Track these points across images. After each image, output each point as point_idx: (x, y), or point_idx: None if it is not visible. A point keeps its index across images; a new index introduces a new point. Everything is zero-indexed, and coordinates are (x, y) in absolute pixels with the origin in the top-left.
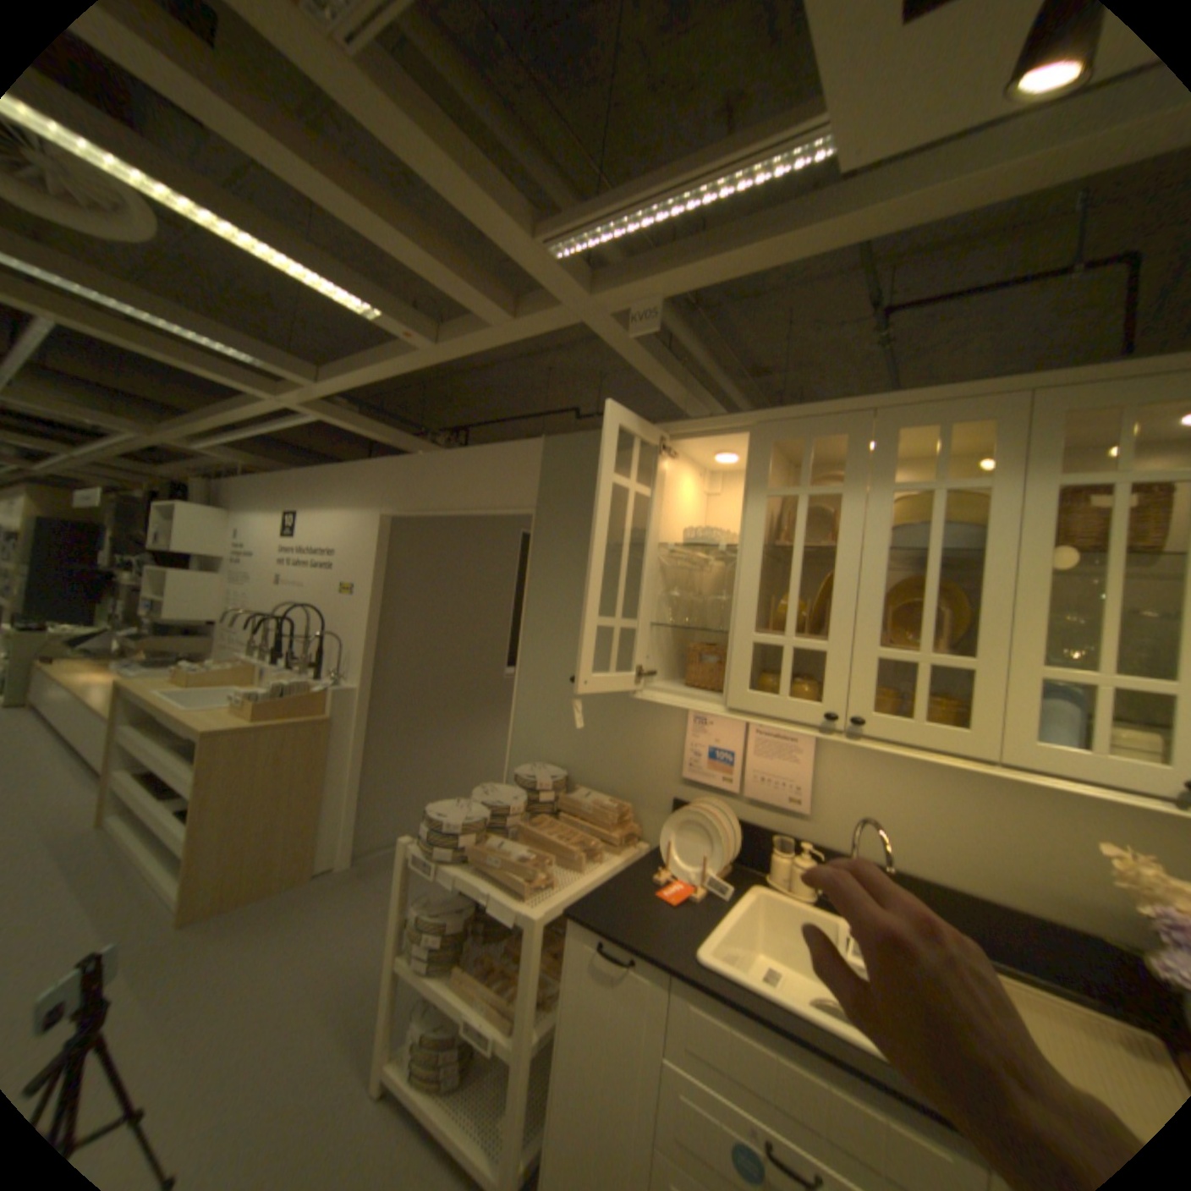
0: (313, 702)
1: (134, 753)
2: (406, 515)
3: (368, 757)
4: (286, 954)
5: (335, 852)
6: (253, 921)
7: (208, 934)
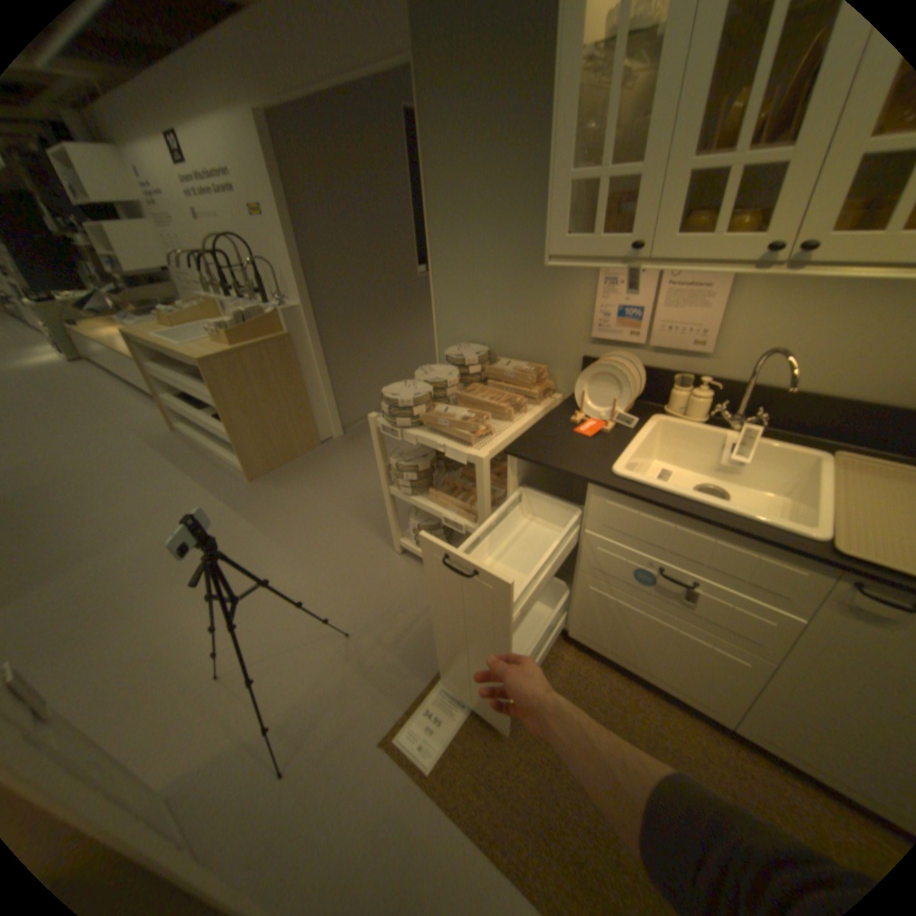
0: (270, 324)
1: (165, 382)
2: (279, 108)
3: (329, 361)
4: (322, 489)
5: (330, 427)
6: (294, 474)
7: (270, 483)
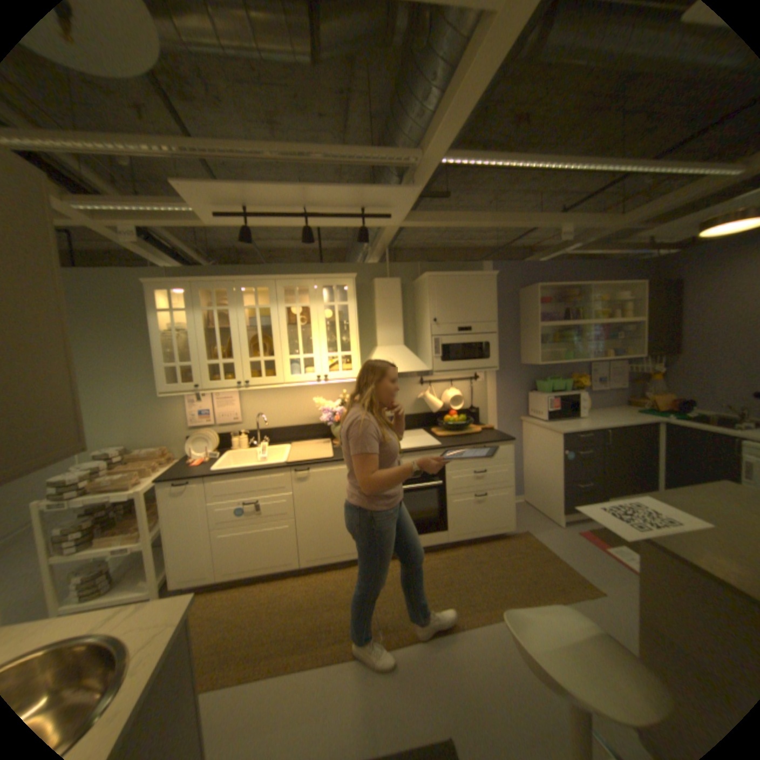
0: None
1: None
2: None
3: None
4: None
5: None
6: None
7: None
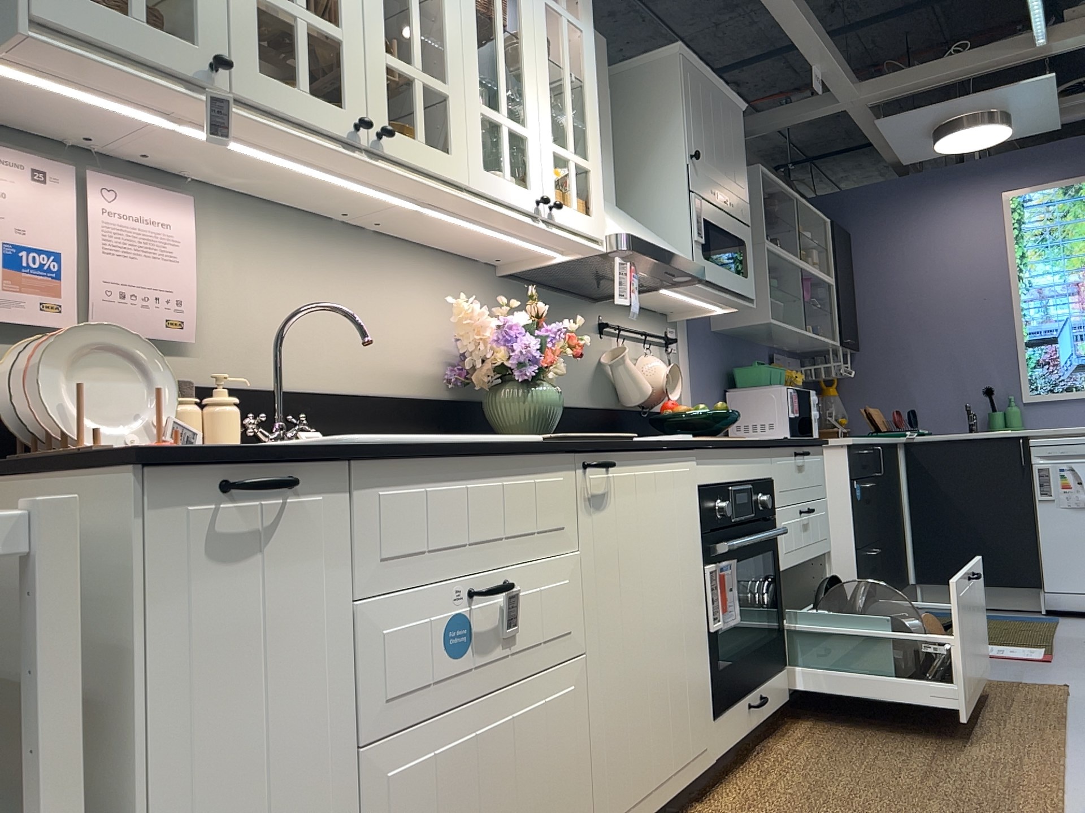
0: None
1: None
2: None
3: None
4: None
5: None
6: None
7: None
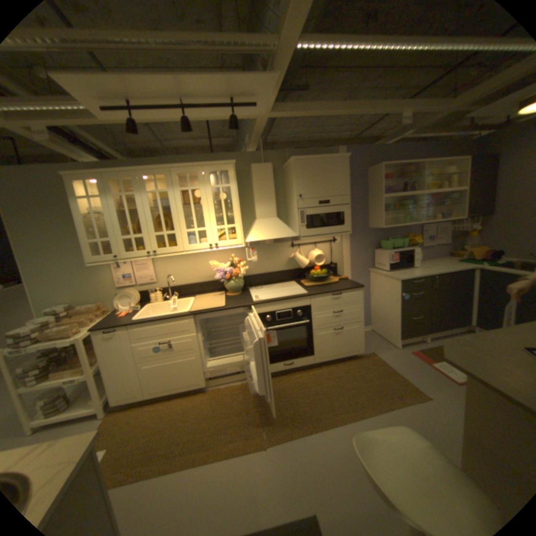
0: None
1: None
2: None
3: None
4: None
5: None
6: None
7: None
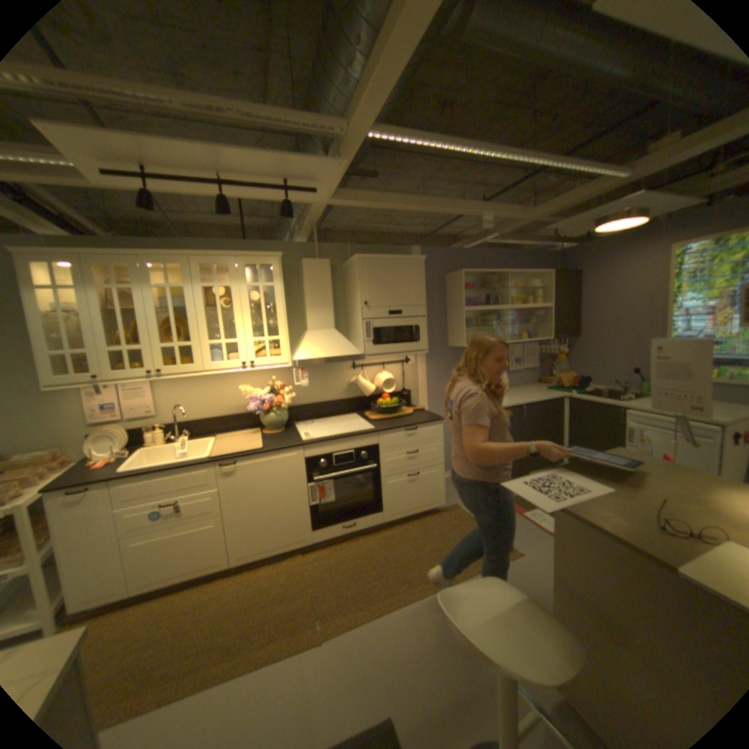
0: None
1: None
2: None
3: None
4: None
5: None
6: None
7: None
